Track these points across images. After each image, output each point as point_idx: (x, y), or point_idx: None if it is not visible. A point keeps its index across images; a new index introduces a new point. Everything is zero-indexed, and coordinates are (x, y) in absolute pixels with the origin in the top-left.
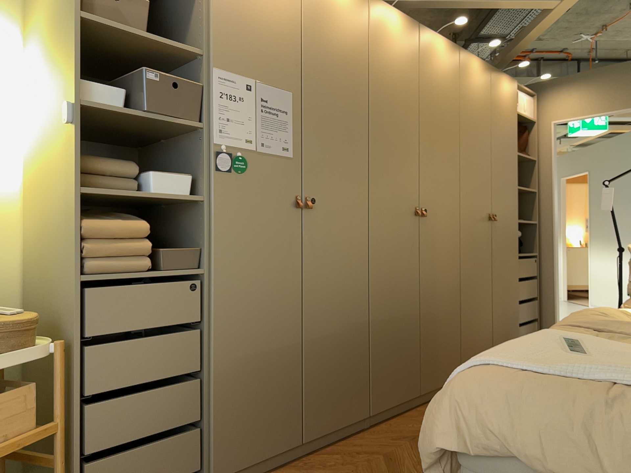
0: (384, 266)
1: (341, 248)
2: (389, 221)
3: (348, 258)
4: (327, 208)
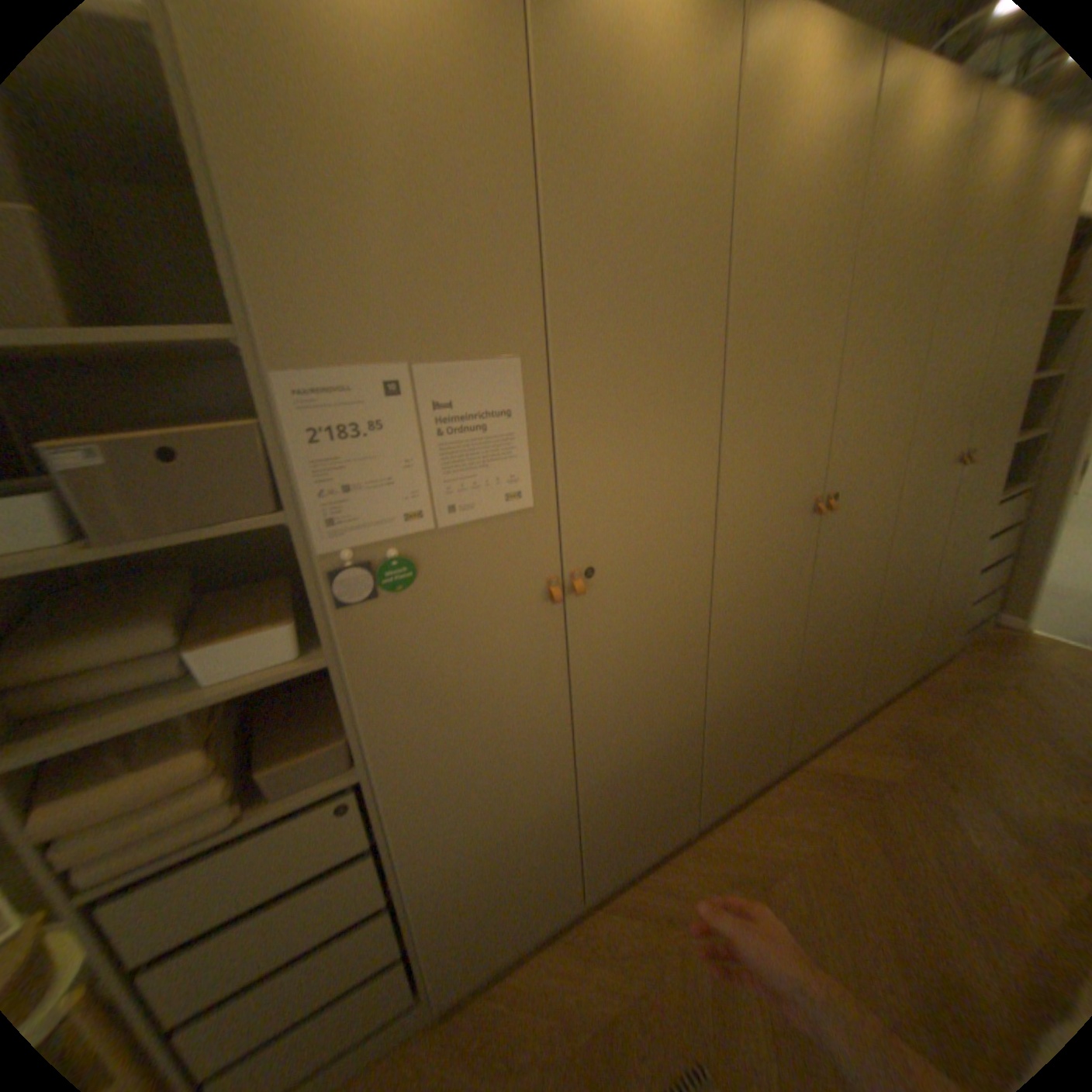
0: (736, 624)
1: (651, 631)
2: (753, 547)
3: (664, 641)
4: (621, 574)
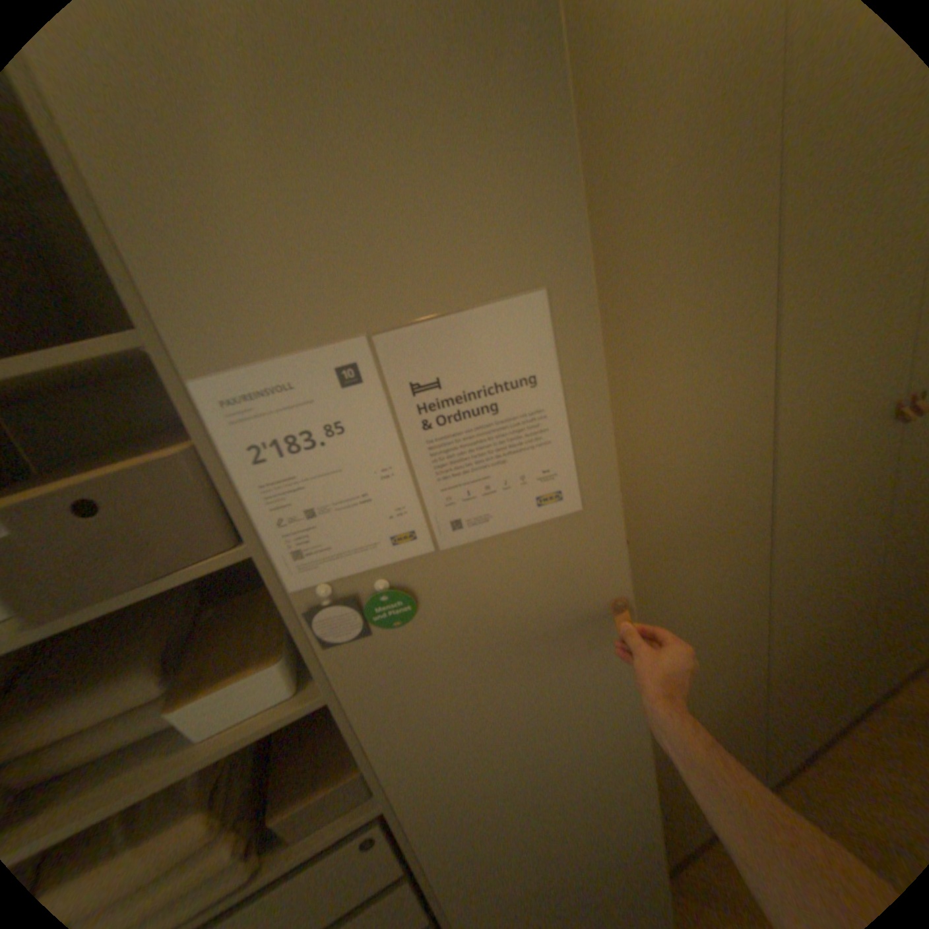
0: (803, 569)
1: (701, 596)
2: (821, 476)
3: (718, 604)
4: (661, 539)
